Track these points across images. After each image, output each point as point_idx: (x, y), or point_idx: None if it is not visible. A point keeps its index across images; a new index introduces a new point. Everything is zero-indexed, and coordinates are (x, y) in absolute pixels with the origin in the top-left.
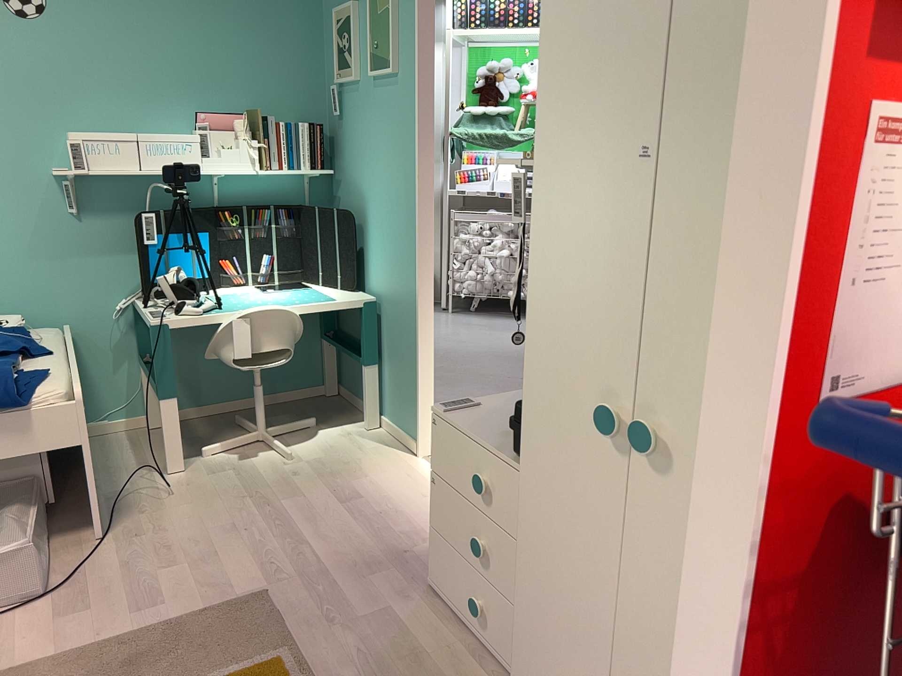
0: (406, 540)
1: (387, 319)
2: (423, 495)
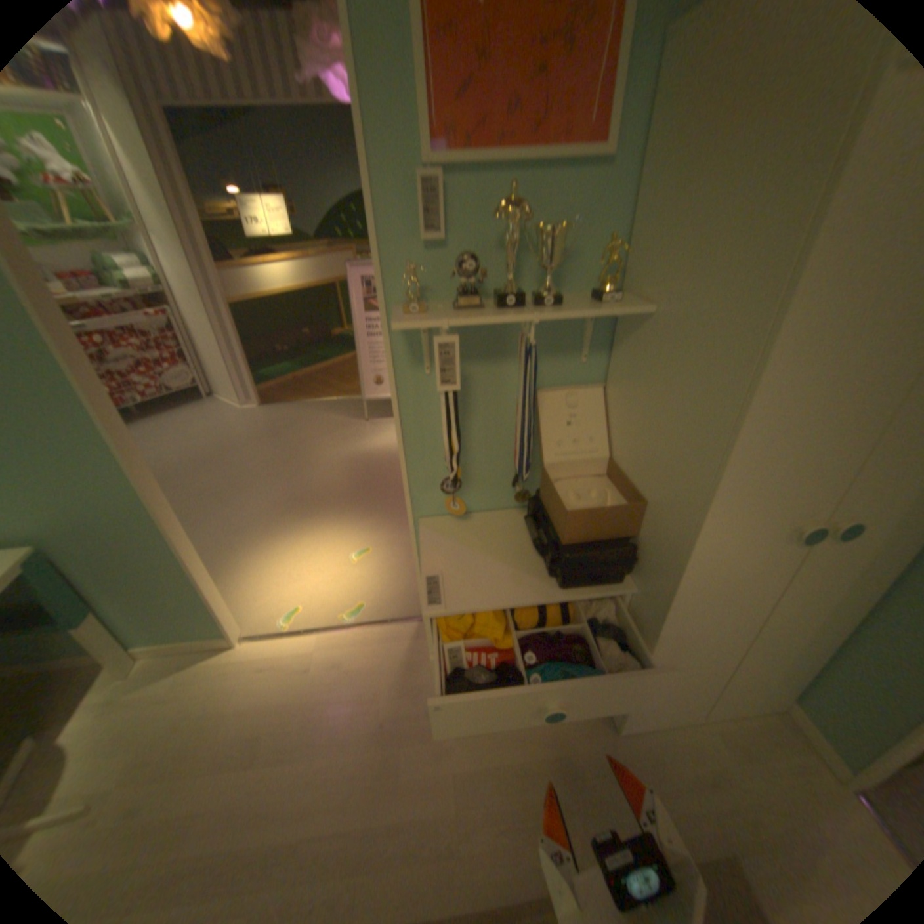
0: (363, 718)
1: (76, 558)
2: (303, 670)
